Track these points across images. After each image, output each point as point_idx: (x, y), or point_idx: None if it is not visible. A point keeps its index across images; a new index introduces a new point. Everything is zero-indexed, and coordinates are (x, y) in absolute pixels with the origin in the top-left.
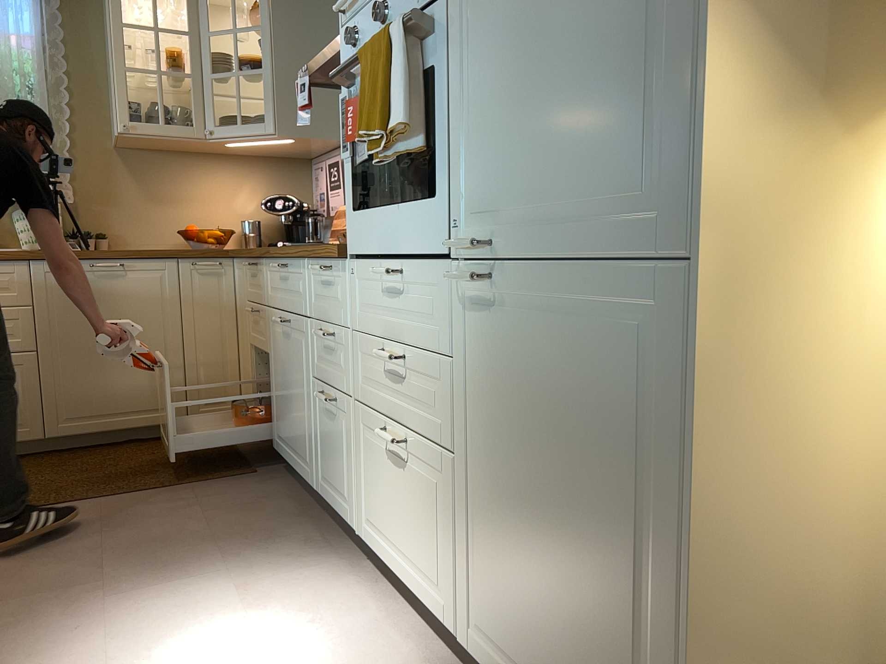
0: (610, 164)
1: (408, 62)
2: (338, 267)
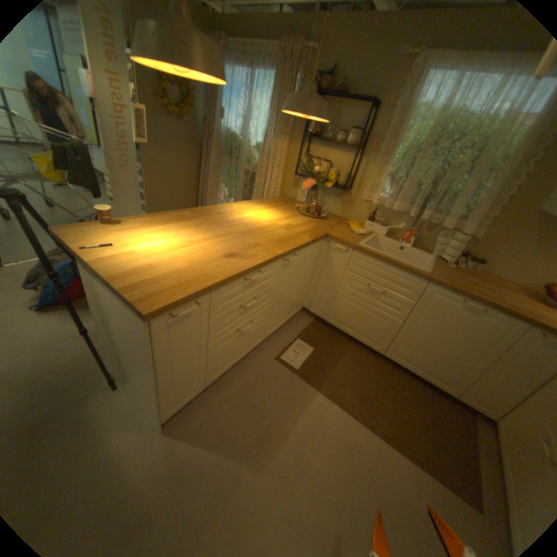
0: None
1: None
2: None
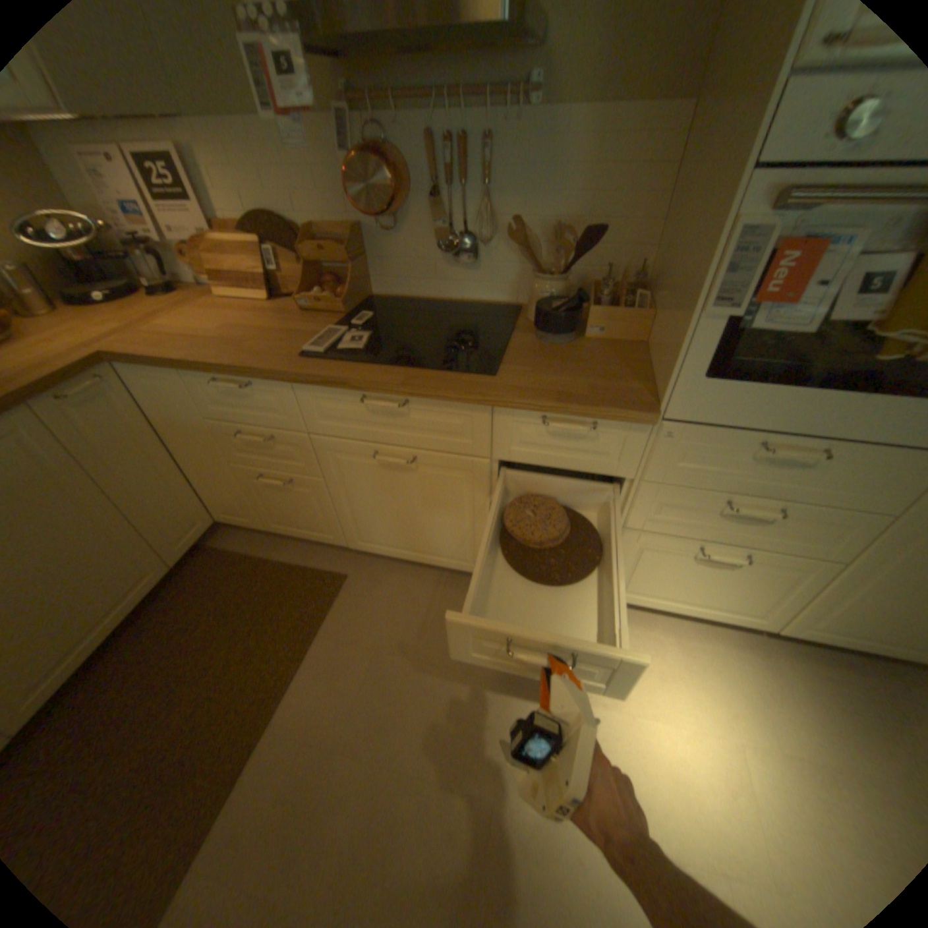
0: None
1: None
2: (615, 425)
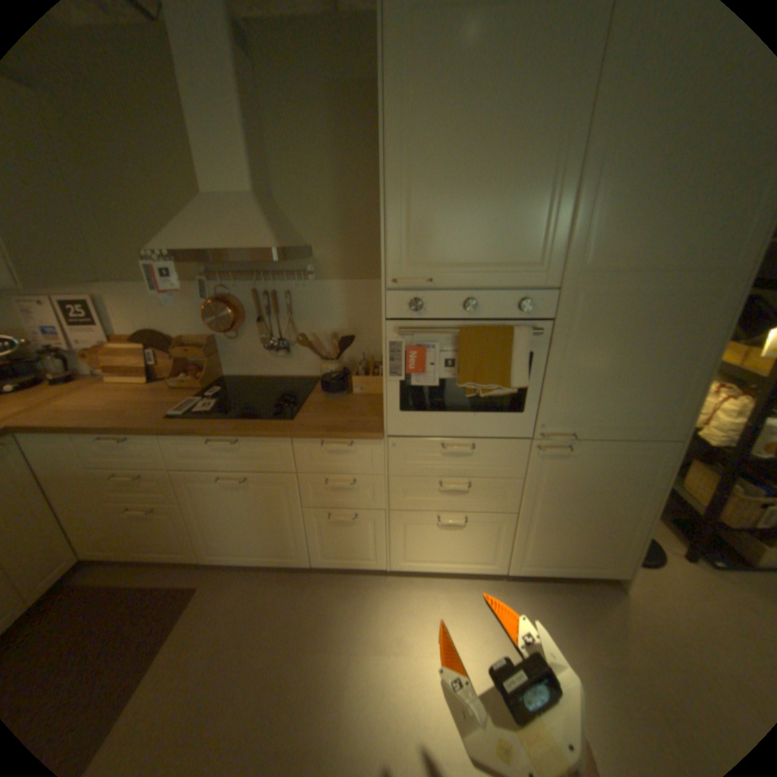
0: (651, 413)
1: (531, 354)
2: (363, 442)
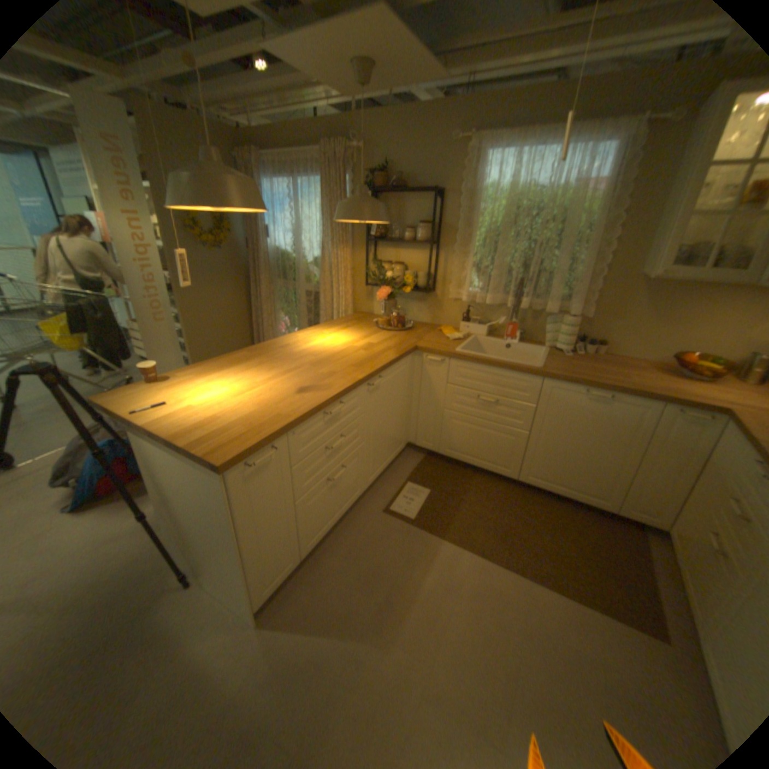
0: None
1: None
2: None
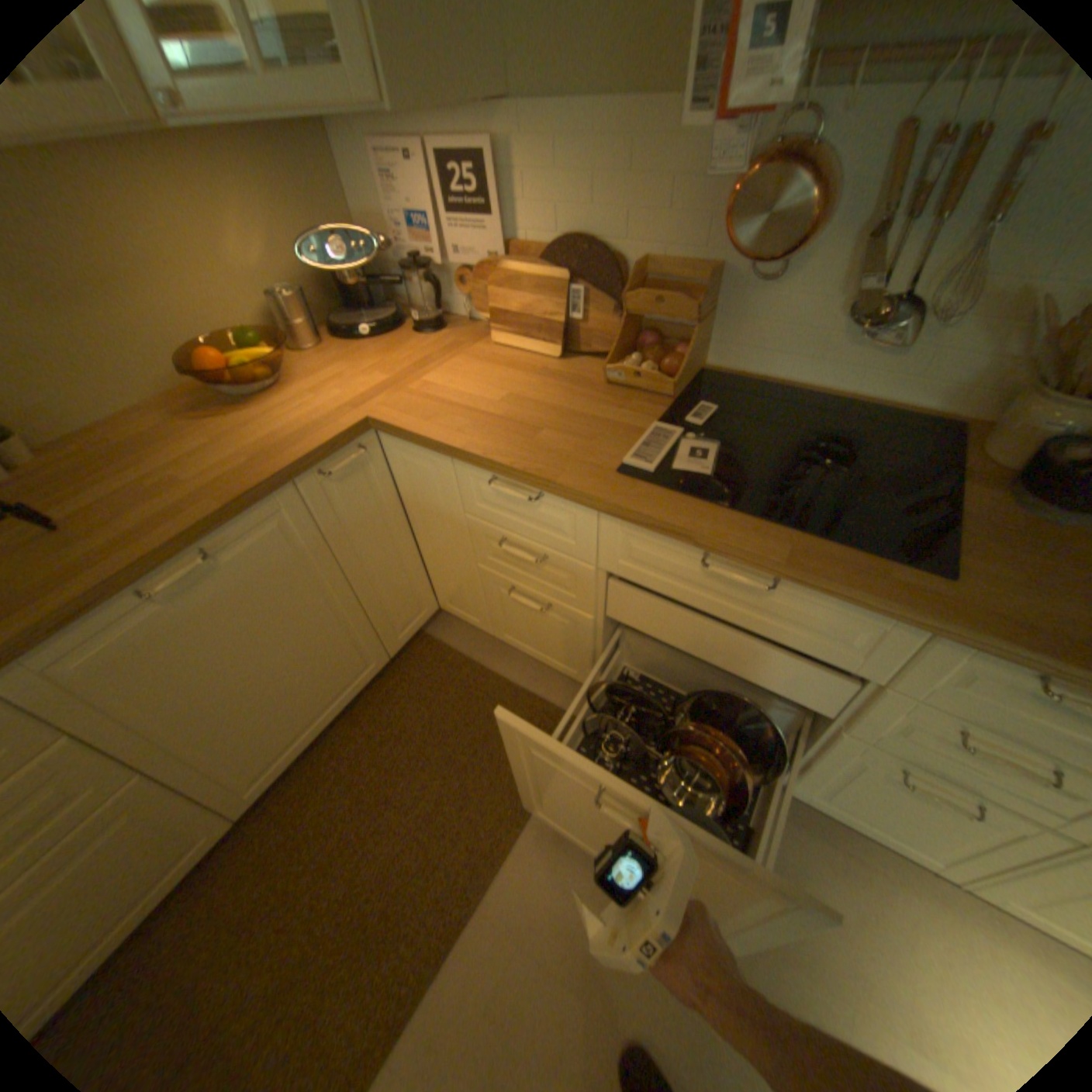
0: None
1: None
2: None
